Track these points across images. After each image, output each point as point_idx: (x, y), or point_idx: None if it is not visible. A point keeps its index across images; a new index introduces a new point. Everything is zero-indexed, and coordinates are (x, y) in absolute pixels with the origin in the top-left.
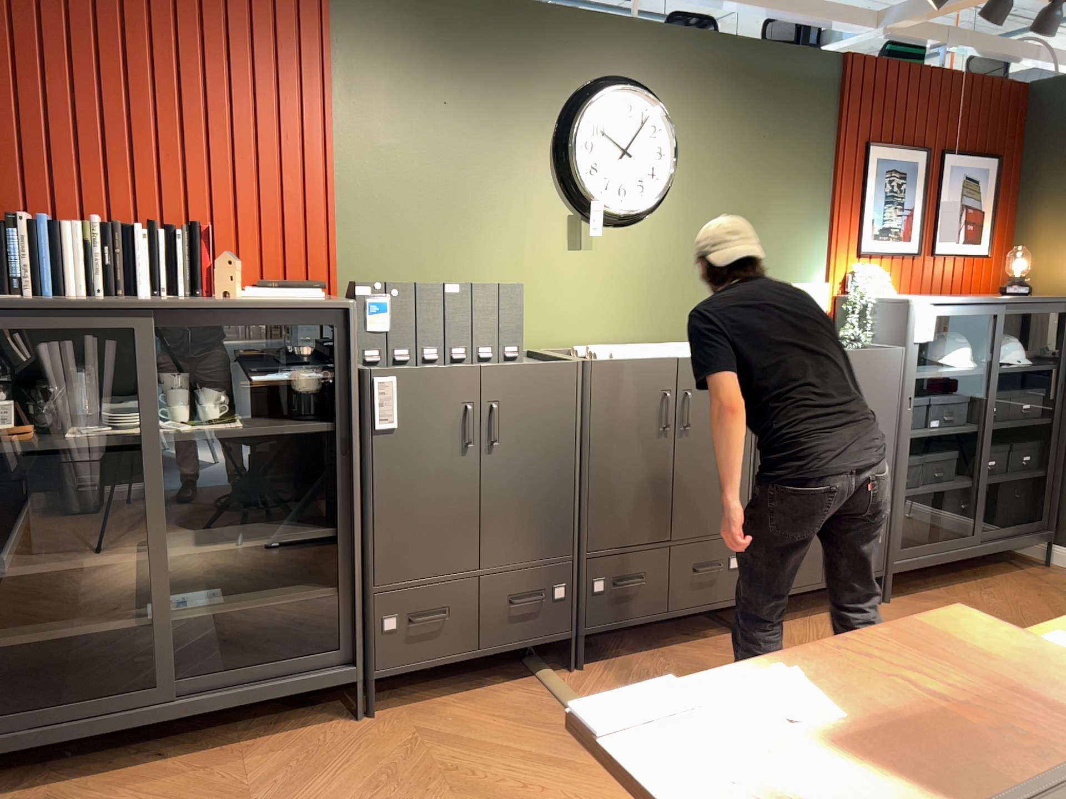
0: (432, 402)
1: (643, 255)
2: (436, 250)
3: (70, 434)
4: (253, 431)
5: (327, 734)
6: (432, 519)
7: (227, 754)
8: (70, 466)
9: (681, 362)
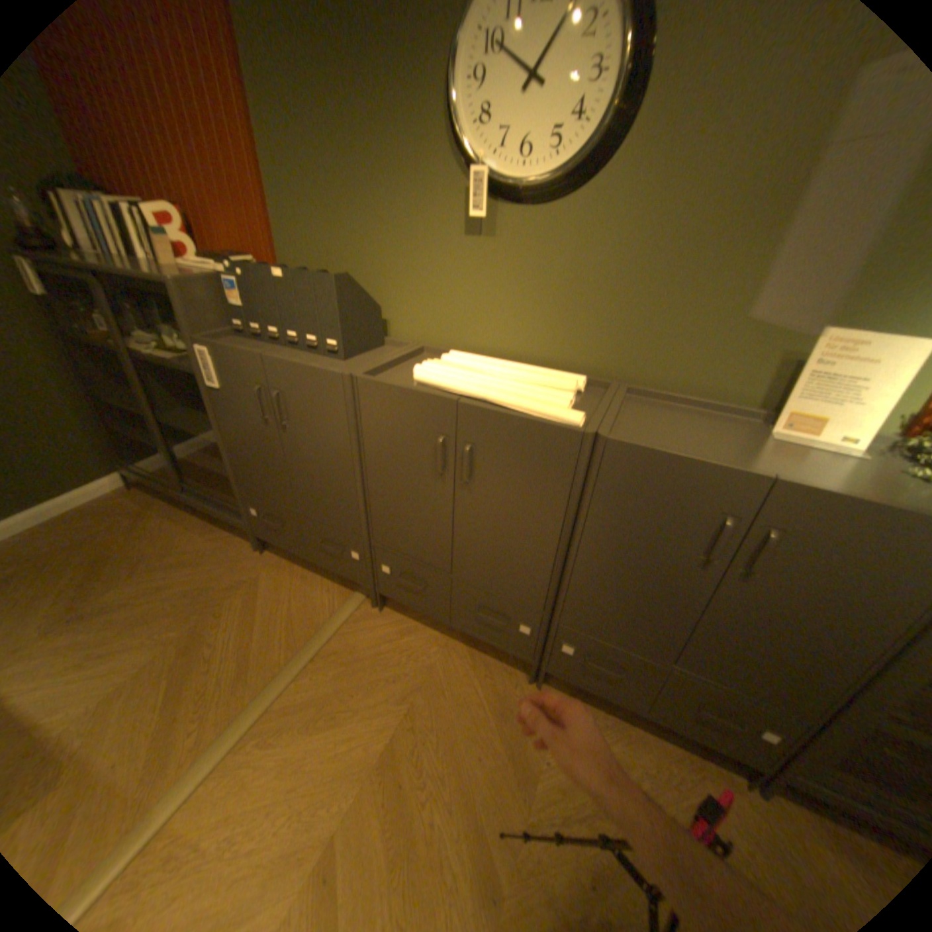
0: (239, 377)
1: (564, 249)
2: (339, 231)
3: (122, 341)
4: (170, 364)
5: (237, 549)
6: (262, 463)
7: (204, 530)
8: (129, 359)
9: (461, 408)
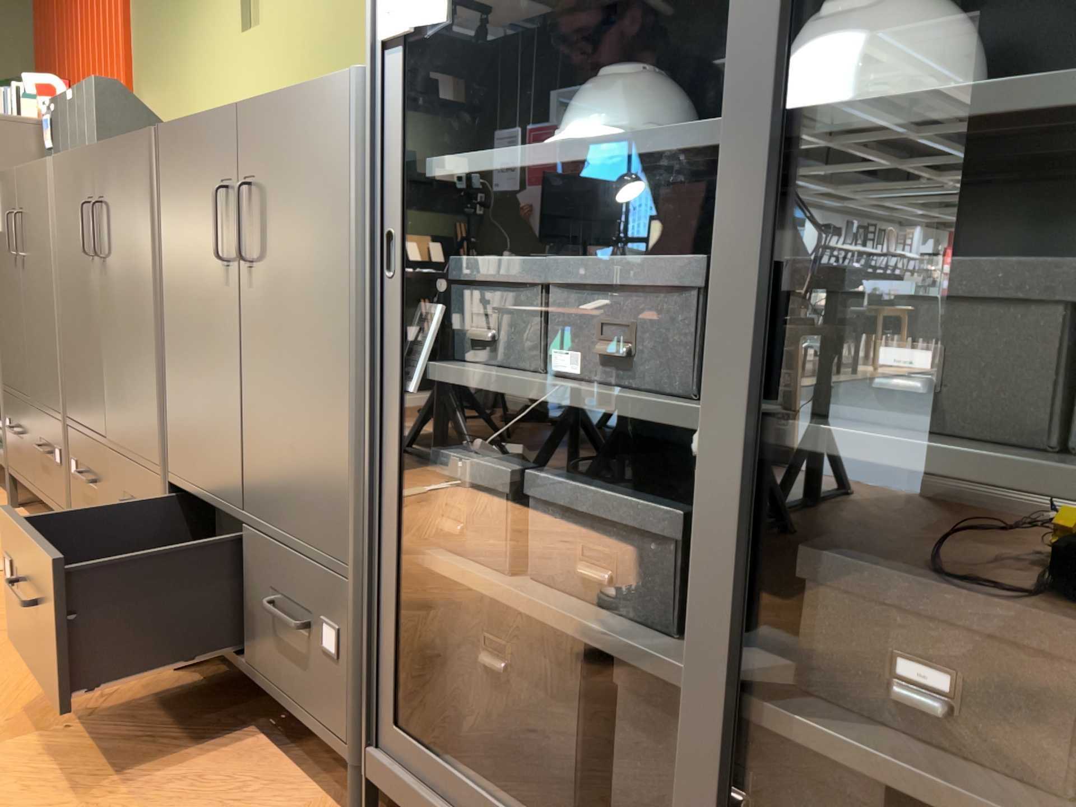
0: (6, 209)
1: (300, 16)
2: (170, 71)
3: None
4: None
5: None
6: (13, 331)
7: None
8: None
9: (96, 154)
